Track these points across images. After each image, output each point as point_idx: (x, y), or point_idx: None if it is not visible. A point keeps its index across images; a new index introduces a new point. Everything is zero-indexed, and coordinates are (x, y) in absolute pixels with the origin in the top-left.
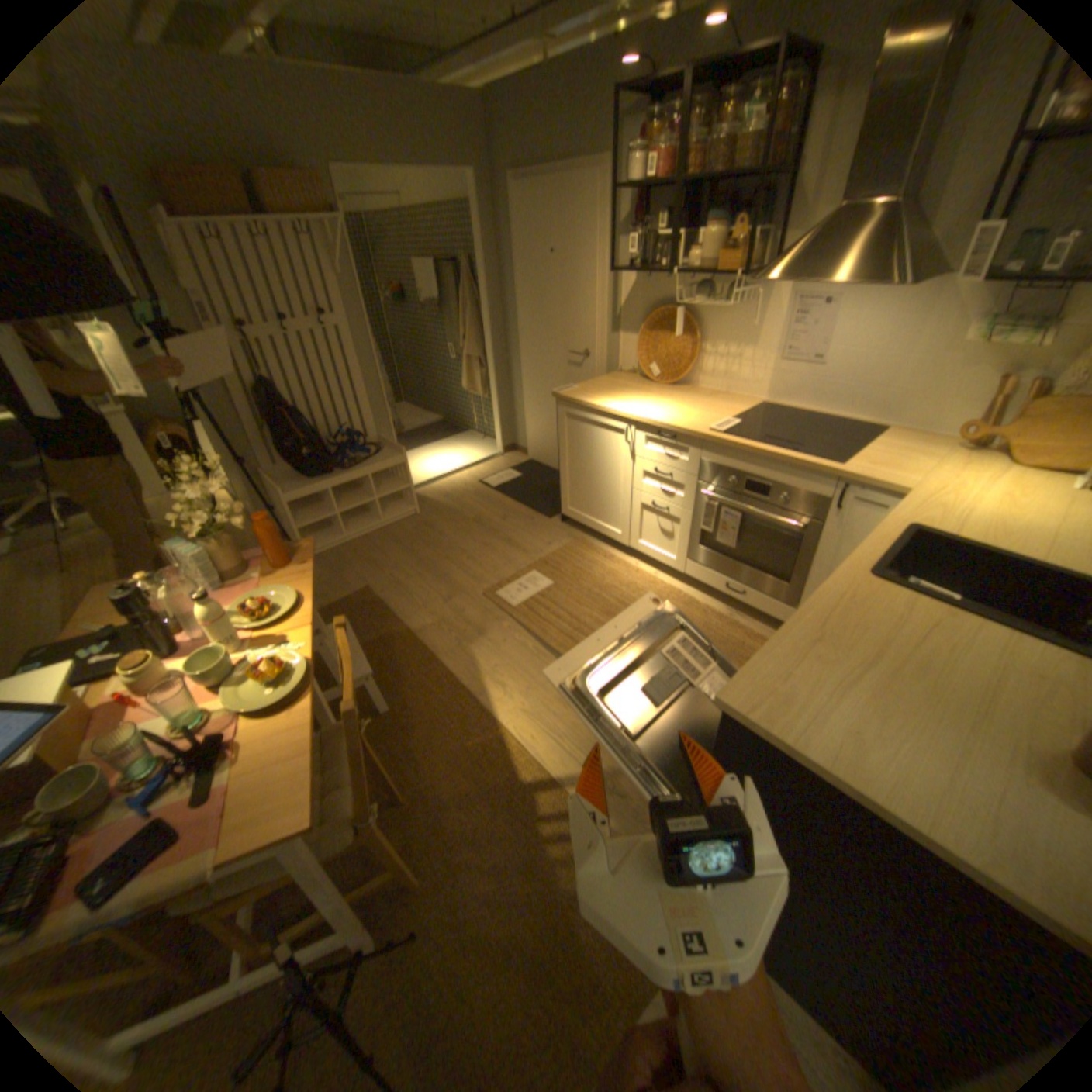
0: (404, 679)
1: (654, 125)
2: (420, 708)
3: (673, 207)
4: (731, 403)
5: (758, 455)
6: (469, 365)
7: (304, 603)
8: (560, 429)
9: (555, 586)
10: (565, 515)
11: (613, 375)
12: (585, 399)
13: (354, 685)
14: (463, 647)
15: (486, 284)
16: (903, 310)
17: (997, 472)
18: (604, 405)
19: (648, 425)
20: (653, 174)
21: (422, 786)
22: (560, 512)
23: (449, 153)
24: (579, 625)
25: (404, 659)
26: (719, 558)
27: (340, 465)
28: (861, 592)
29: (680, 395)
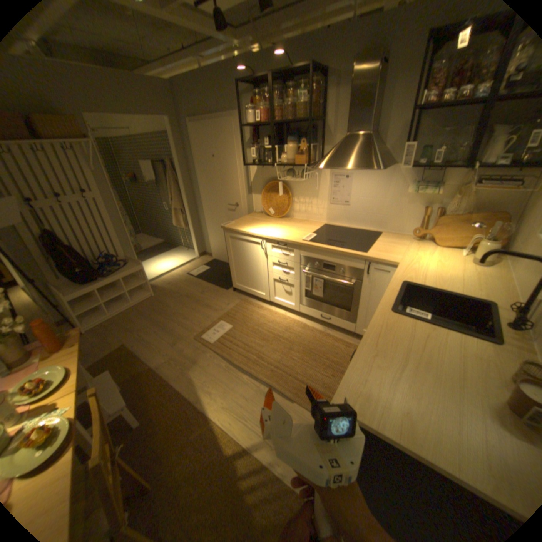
0: (149, 400)
1: (257, 98)
2: (160, 418)
3: (271, 135)
4: (310, 225)
5: (327, 251)
6: (176, 213)
7: (72, 374)
8: (227, 243)
9: (234, 327)
10: (235, 287)
11: (252, 214)
12: (238, 228)
13: (114, 415)
14: (184, 373)
15: (181, 172)
16: (380, 180)
17: (431, 250)
18: (249, 231)
19: (272, 240)
20: (259, 120)
21: (163, 473)
22: (233, 286)
23: (155, 108)
24: (249, 348)
25: (148, 387)
26: (315, 302)
27: (102, 274)
28: (389, 322)
29: (286, 223)
